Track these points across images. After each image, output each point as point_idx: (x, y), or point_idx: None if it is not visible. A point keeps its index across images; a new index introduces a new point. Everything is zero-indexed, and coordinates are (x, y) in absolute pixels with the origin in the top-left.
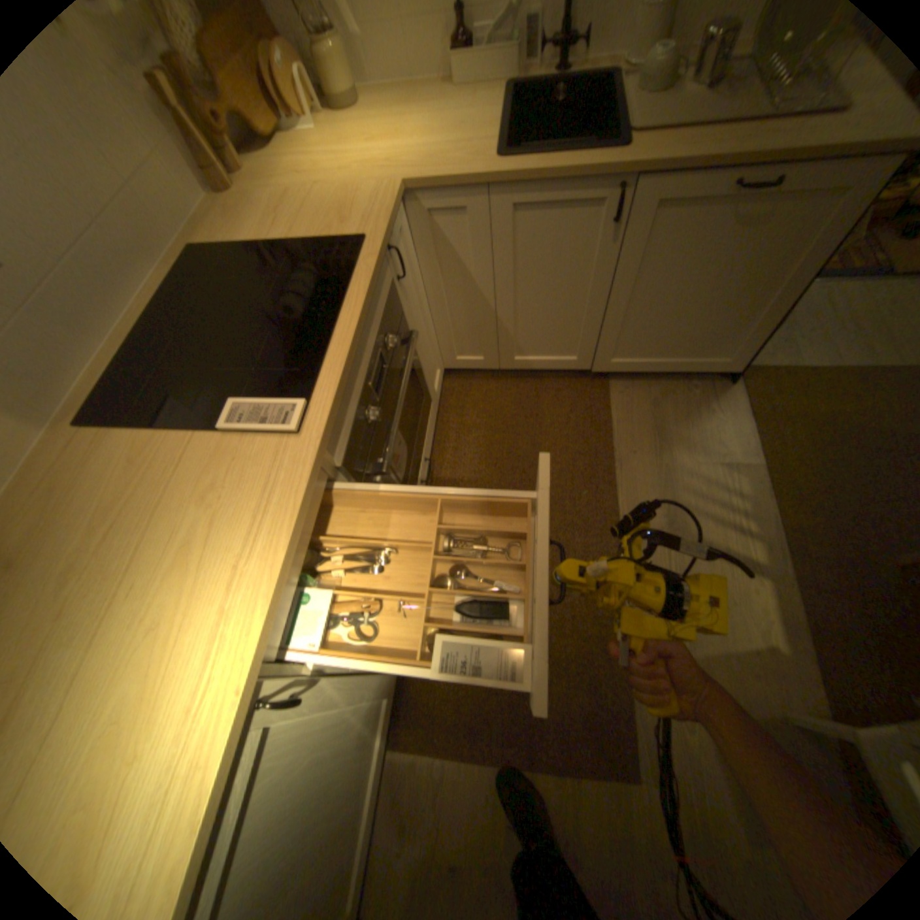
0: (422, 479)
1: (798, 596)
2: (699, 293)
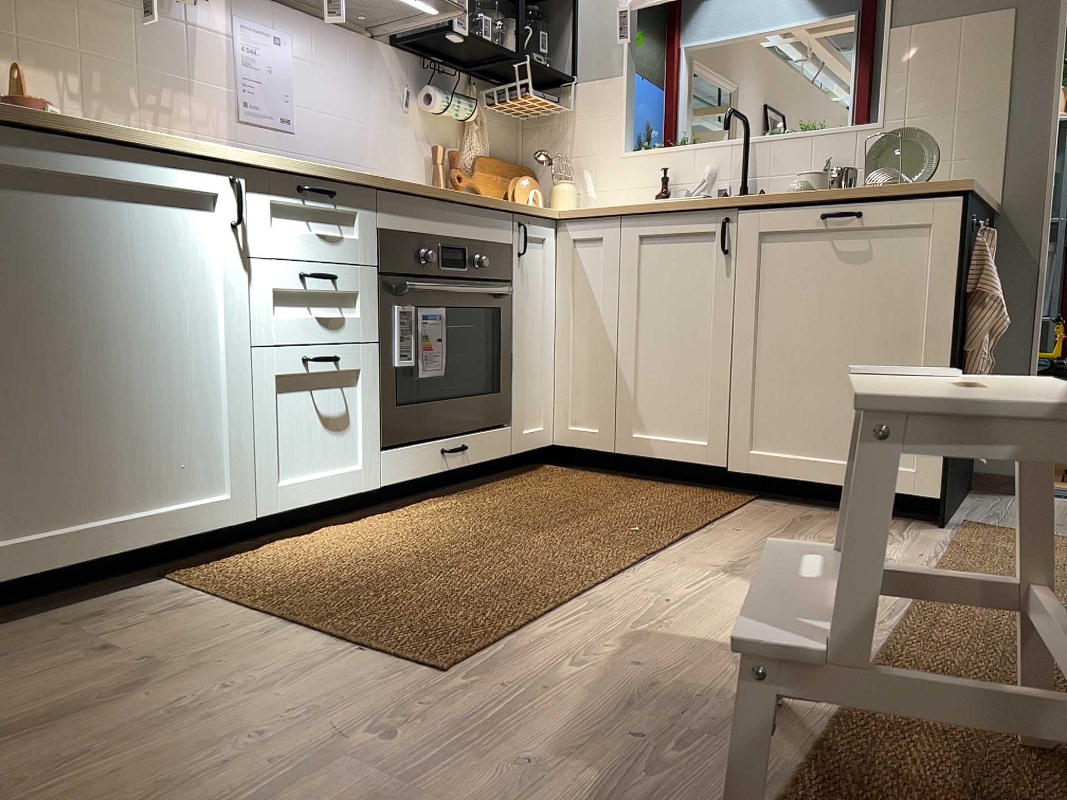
0: (449, 455)
1: (891, 640)
2: (836, 345)
